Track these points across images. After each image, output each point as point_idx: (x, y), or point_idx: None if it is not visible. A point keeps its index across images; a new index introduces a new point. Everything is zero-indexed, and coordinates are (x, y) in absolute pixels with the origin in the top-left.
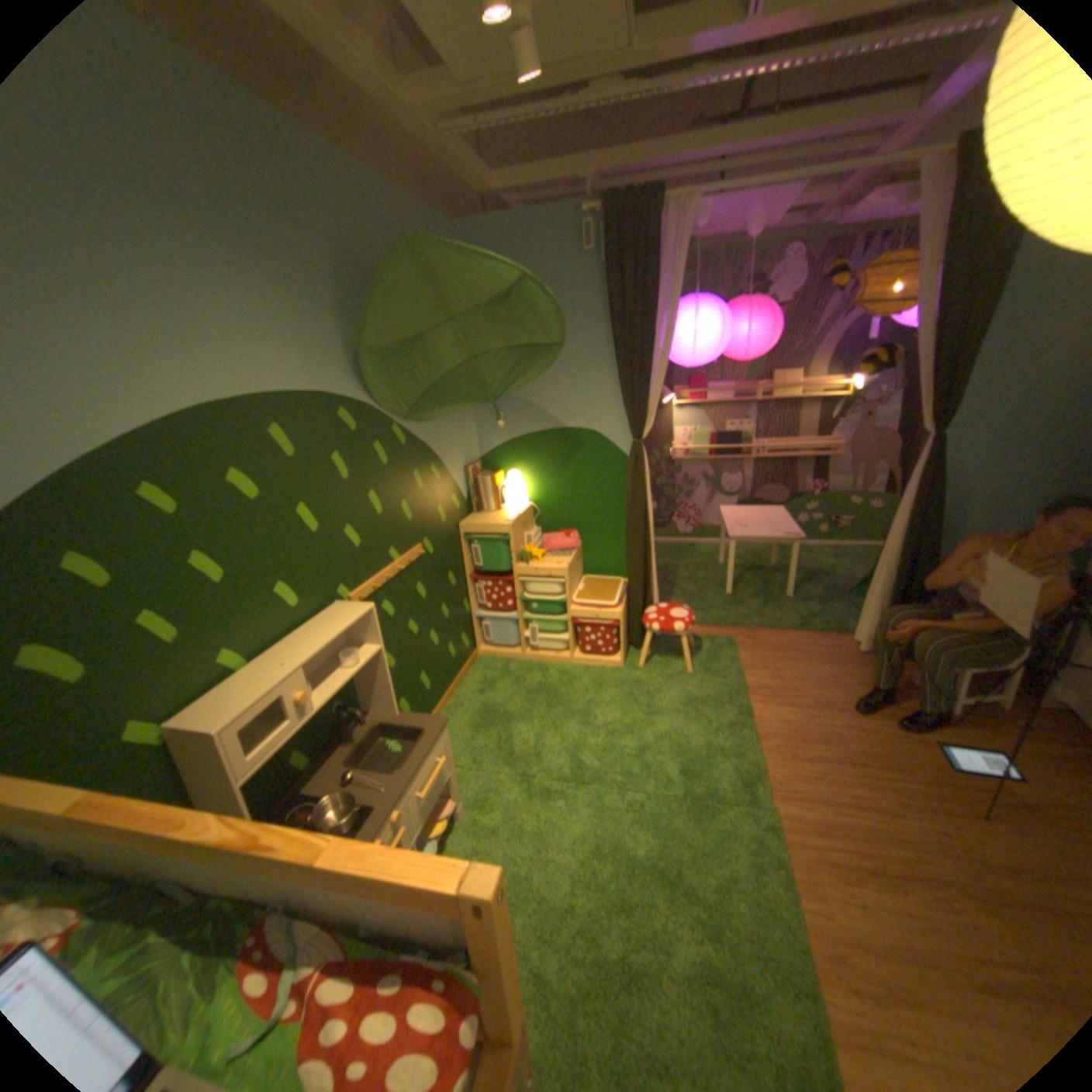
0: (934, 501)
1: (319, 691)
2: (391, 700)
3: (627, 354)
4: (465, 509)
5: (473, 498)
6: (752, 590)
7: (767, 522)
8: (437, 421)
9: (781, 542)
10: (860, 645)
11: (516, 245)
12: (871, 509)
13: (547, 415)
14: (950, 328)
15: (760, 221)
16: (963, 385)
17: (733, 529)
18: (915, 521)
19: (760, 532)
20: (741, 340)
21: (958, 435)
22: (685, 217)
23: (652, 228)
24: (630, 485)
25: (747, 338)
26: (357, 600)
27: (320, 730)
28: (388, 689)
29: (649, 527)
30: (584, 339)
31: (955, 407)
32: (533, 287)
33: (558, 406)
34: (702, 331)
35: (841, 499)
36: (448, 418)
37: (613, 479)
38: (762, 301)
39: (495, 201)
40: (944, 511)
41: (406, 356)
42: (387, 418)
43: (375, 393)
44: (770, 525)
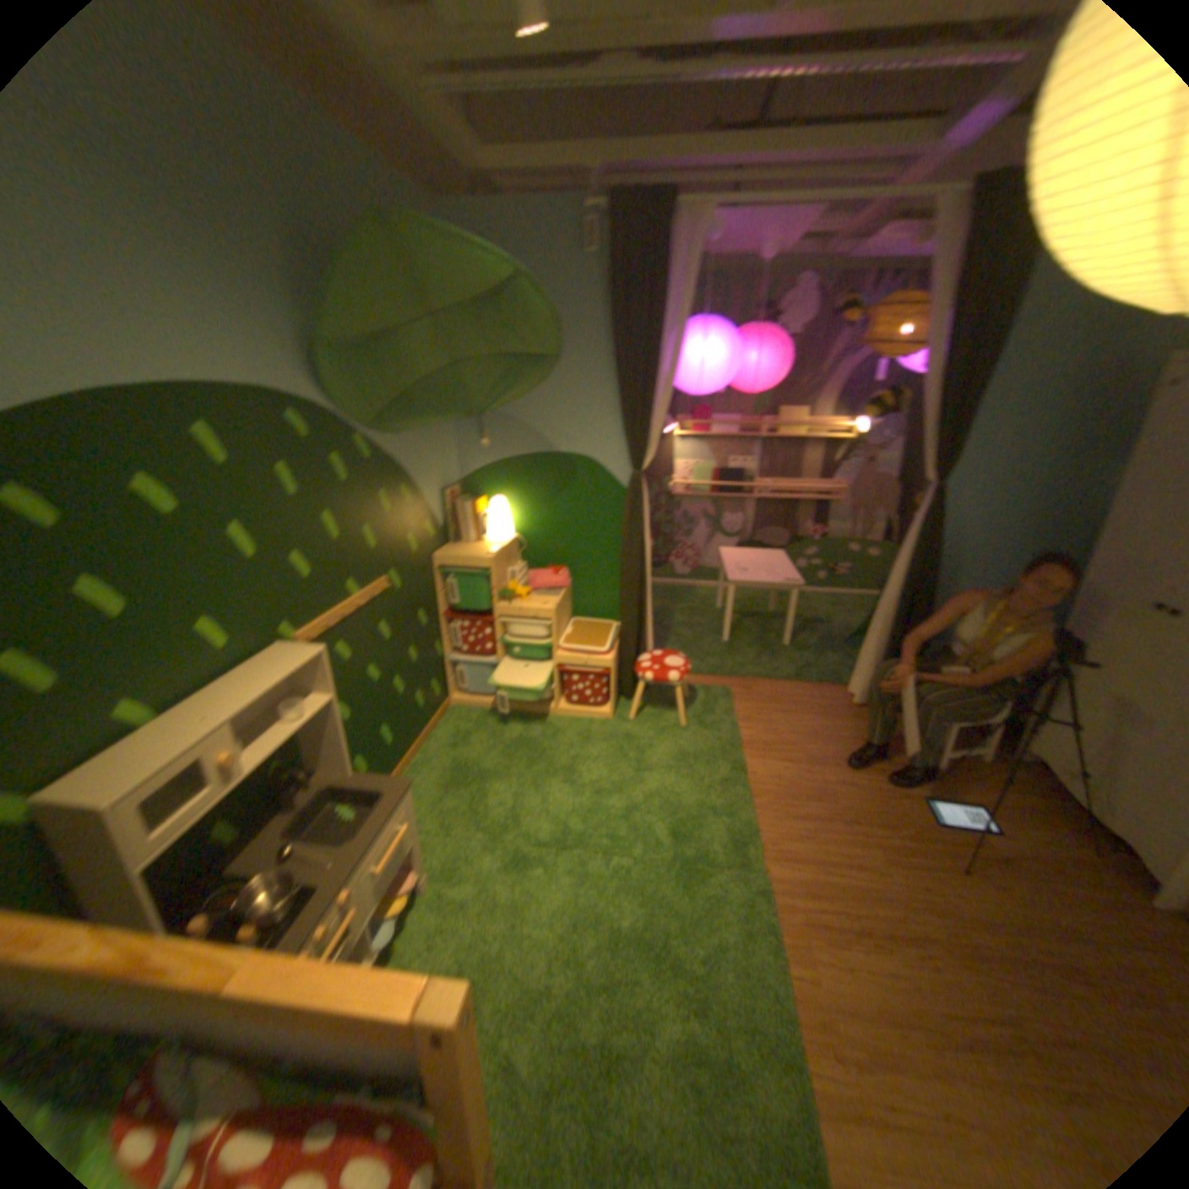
0: (931, 553)
1: (250, 752)
2: (342, 761)
3: (628, 376)
4: (439, 539)
5: (449, 527)
6: (748, 638)
7: (766, 567)
8: (408, 435)
9: (780, 588)
10: (853, 697)
11: (507, 238)
12: (867, 558)
13: (536, 437)
14: (955, 376)
15: (772, 245)
16: (964, 436)
17: (732, 573)
18: (912, 572)
19: (758, 577)
20: (748, 371)
21: (956, 486)
22: (697, 229)
23: (661, 236)
24: (626, 521)
25: (755, 370)
26: (303, 643)
27: (250, 798)
28: (339, 749)
29: (644, 567)
30: (582, 354)
31: (955, 458)
32: (526, 287)
33: (549, 428)
34: (709, 357)
35: (839, 545)
36: (422, 432)
37: (607, 514)
38: (771, 331)
39: (485, 184)
40: (938, 563)
41: (371, 355)
42: (346, 427)
43: (331, 396)
44: (770, 570)
